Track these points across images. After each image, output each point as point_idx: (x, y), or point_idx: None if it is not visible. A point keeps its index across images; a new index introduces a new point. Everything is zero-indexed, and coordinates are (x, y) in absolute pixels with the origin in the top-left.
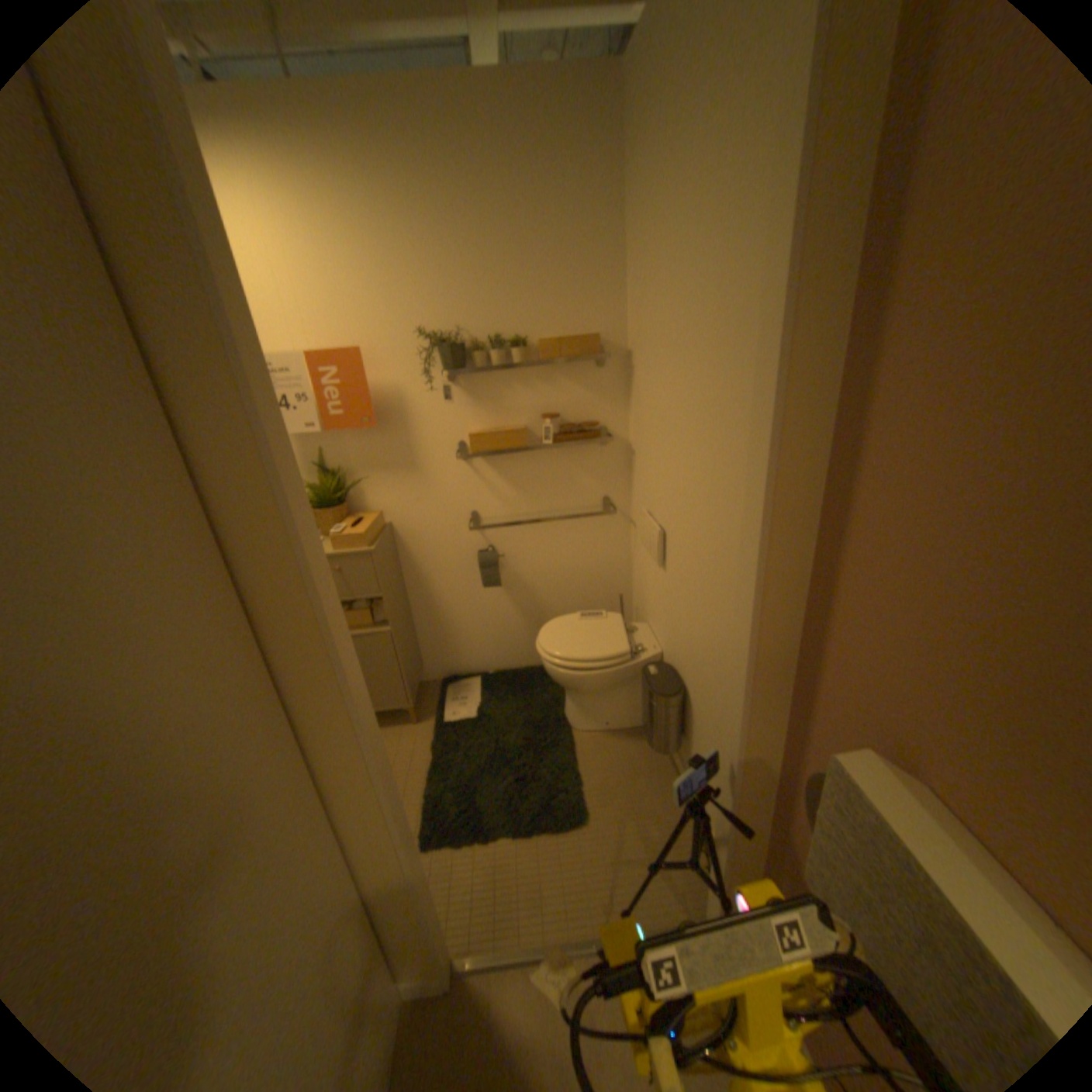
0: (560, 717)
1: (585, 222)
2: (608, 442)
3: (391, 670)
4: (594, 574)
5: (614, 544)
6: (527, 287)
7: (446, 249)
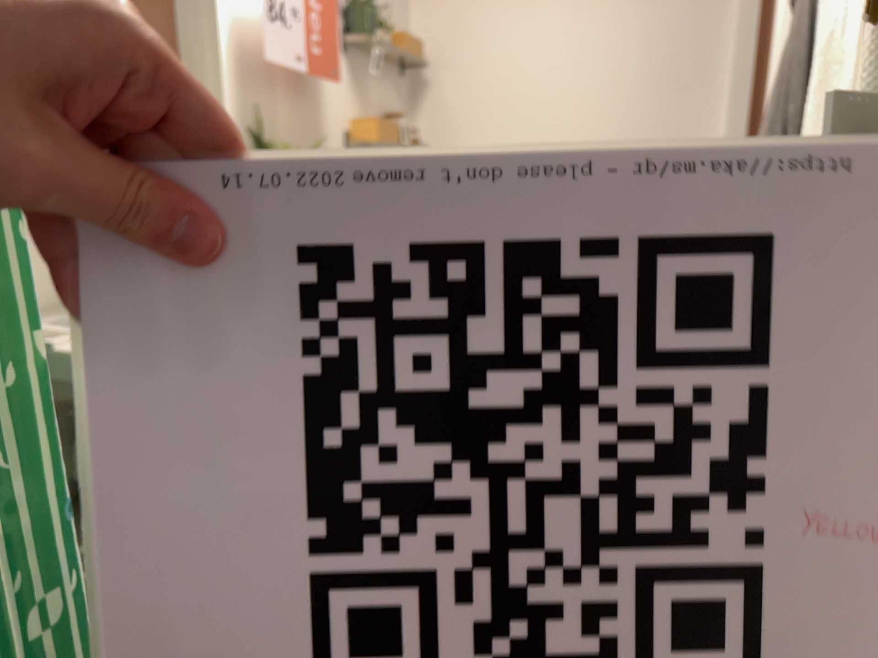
0: None
1: None
2: None
3: None
4: None
5: None
6: None
7: None
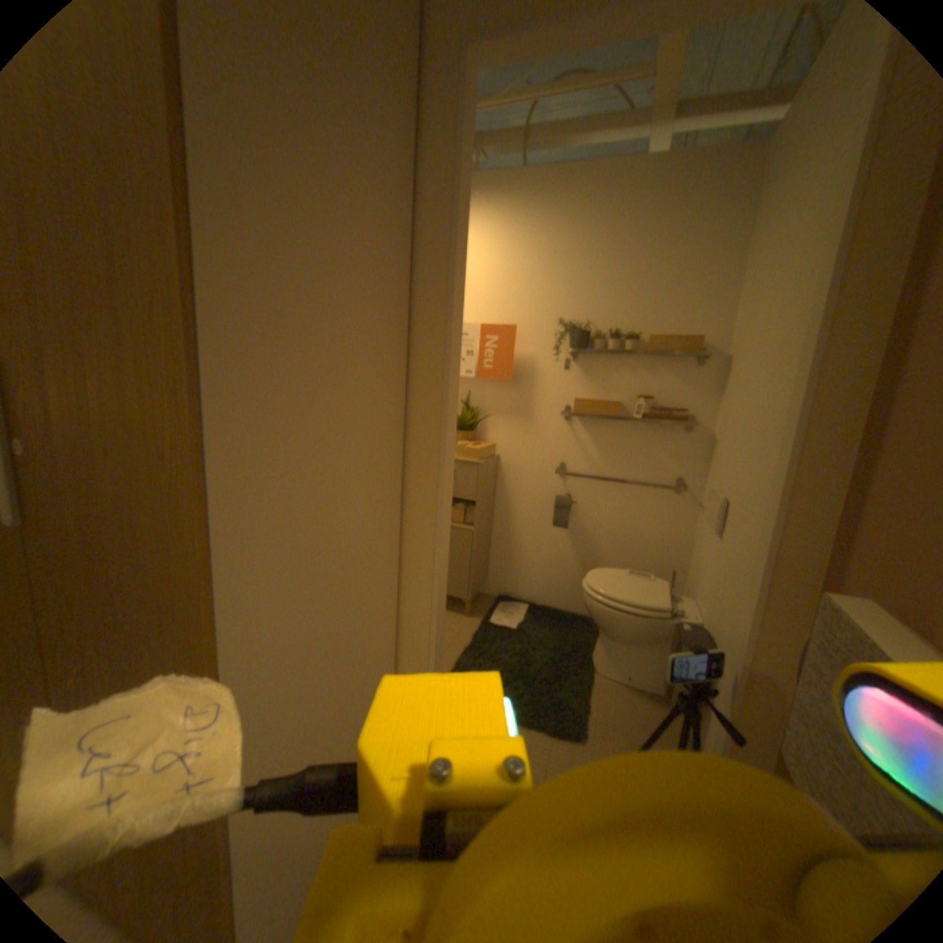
0: (587, 656)
1: (712, 249)
2: (695, 428)
3: (464, 561)
4: (654, 544)
5: (681, 522)
6: (651, 294)
7: (595, 264)
